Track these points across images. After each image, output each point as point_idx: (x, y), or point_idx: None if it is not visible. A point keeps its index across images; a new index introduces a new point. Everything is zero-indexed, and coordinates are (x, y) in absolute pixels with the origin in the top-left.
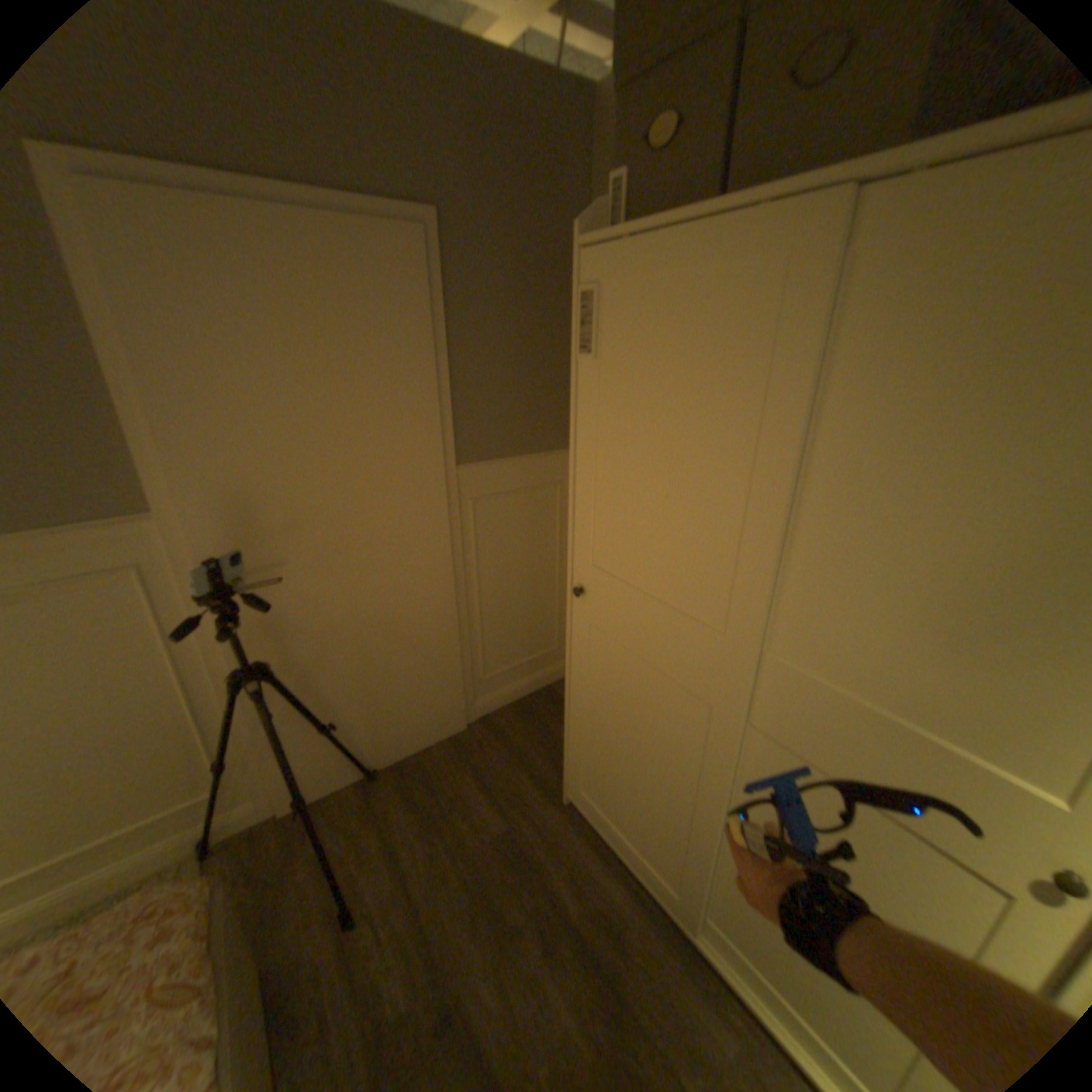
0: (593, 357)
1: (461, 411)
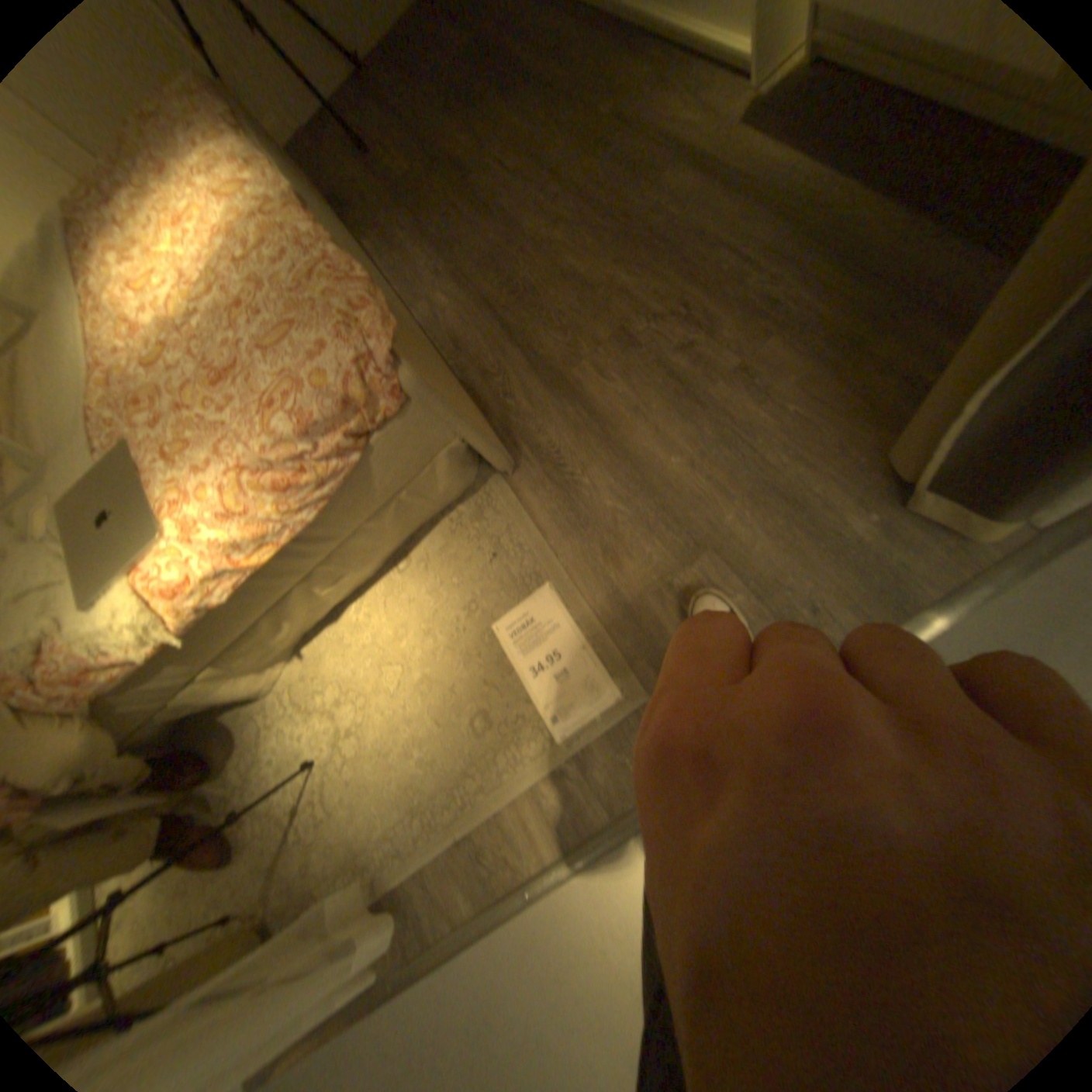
0: None
1: None
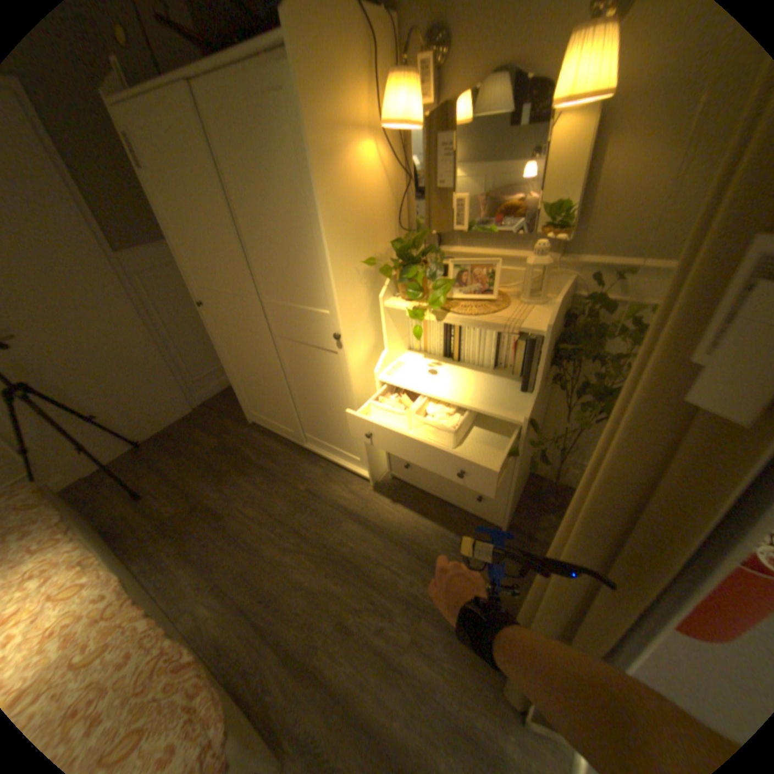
0: (145, 172)
1: (102, 217)
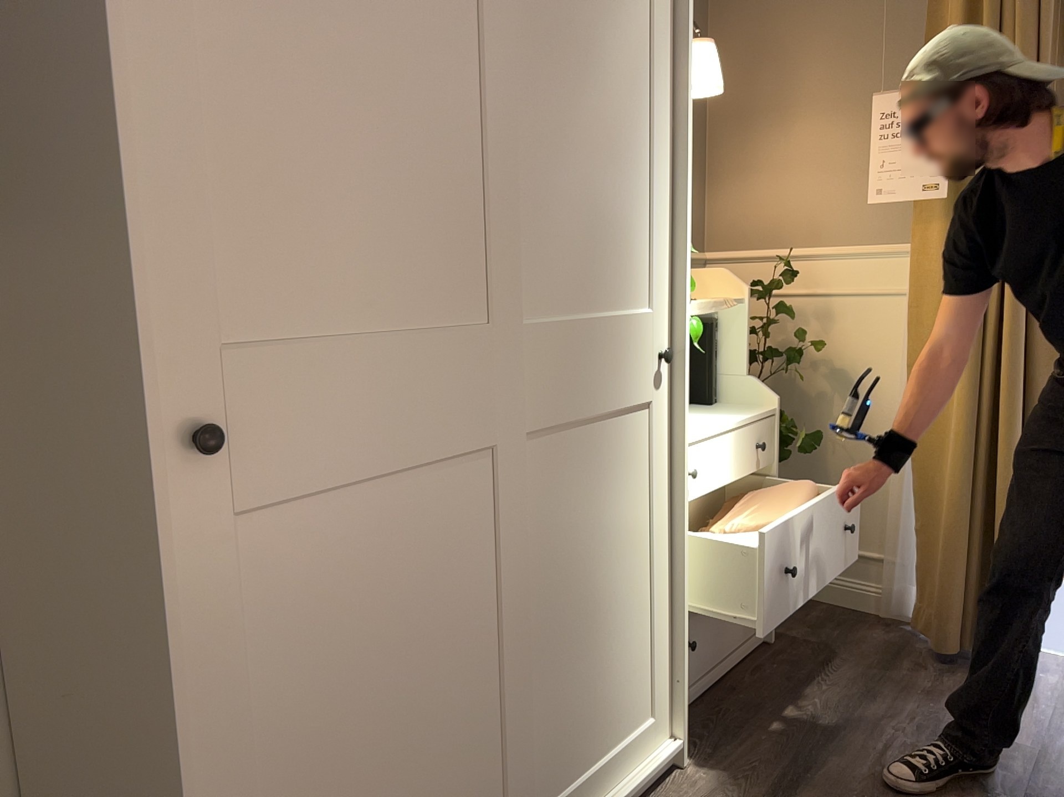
0: None
1: None
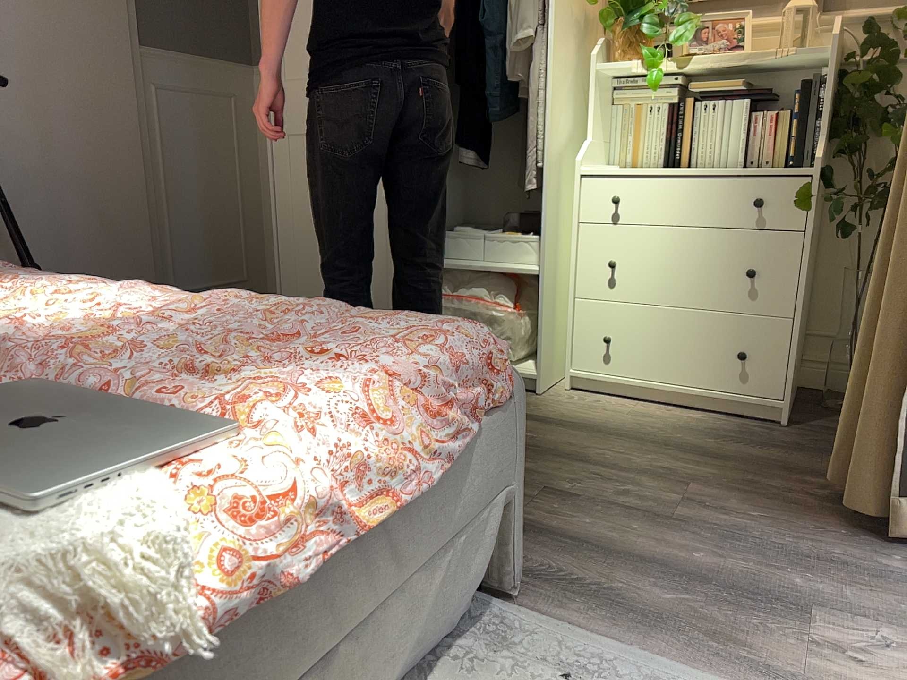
0: None
1: None
